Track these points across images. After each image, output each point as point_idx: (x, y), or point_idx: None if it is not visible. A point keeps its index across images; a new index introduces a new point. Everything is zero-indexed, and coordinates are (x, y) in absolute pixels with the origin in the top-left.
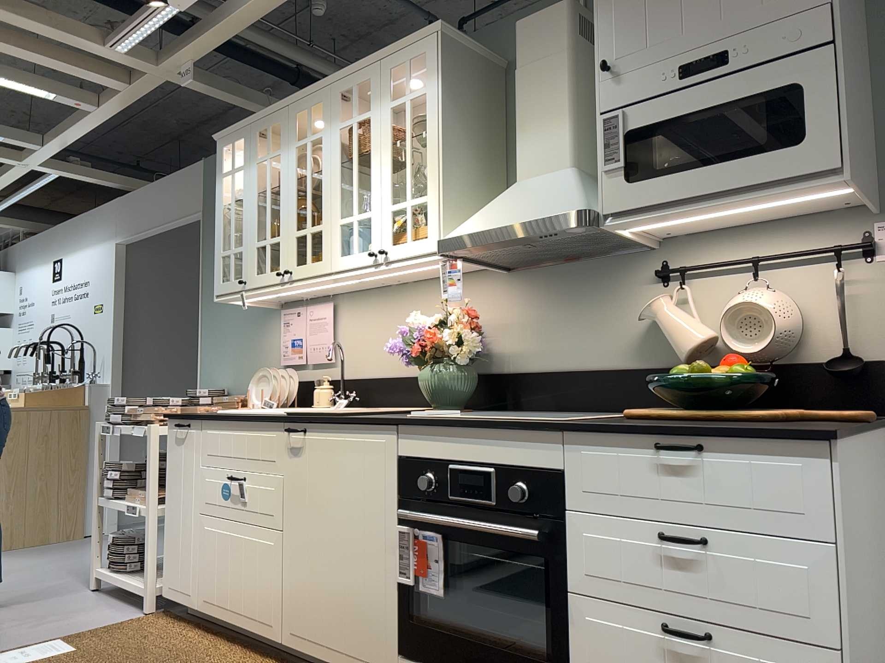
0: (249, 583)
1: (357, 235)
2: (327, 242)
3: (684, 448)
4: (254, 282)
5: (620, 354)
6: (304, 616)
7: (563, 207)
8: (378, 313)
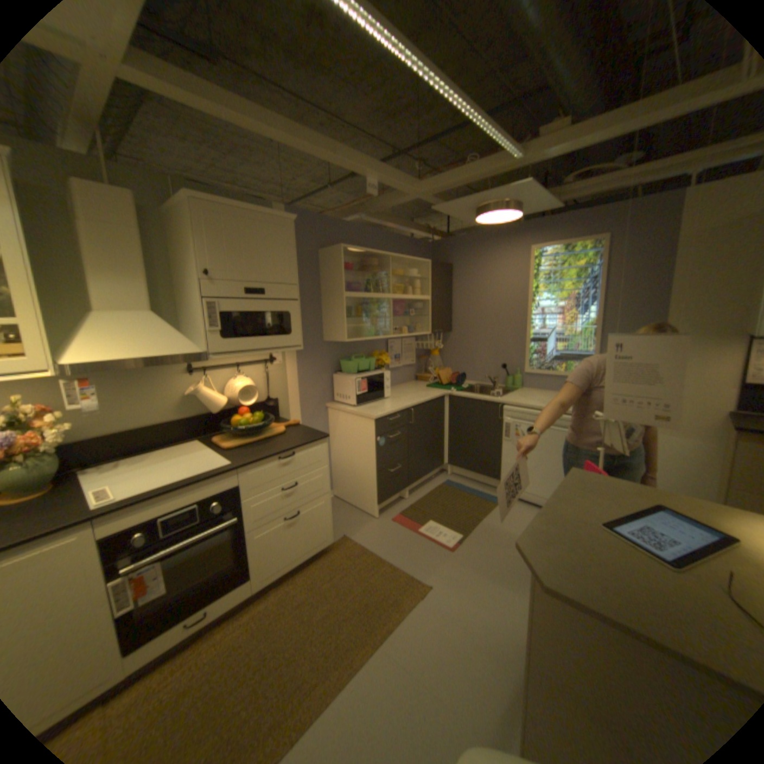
0: None
1: None
2: None
3: (292, 455)
4: None
5: (167, 413)
6: None
7: (186, 347)
8: None
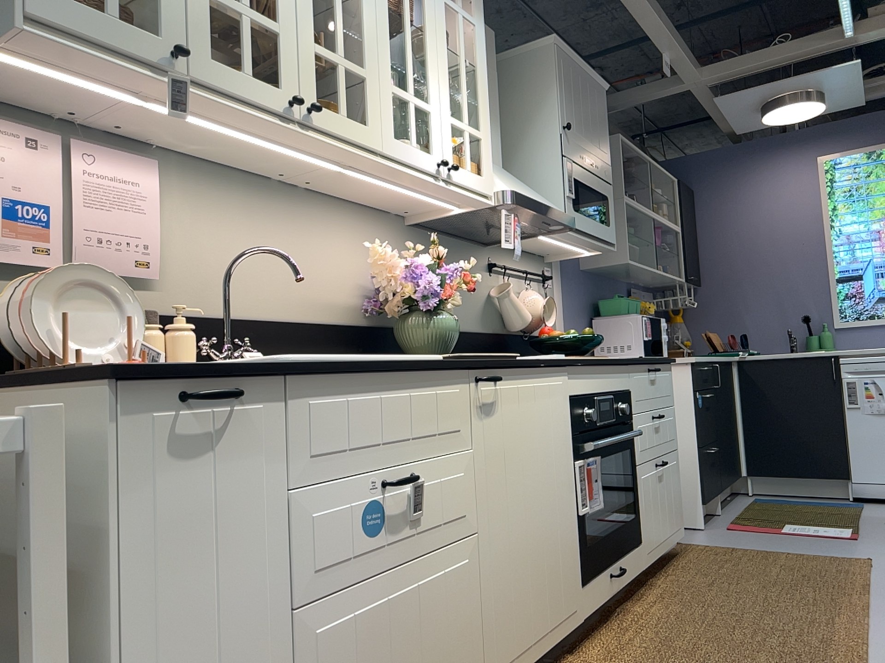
0: (431, 660)
1: (412, 124)
2: (376, 105)
3: (660, 369)
4: (207, 71)
5: (476, 320)
6: (512, 628)
7: (559, 208)
8: (251, 215)
